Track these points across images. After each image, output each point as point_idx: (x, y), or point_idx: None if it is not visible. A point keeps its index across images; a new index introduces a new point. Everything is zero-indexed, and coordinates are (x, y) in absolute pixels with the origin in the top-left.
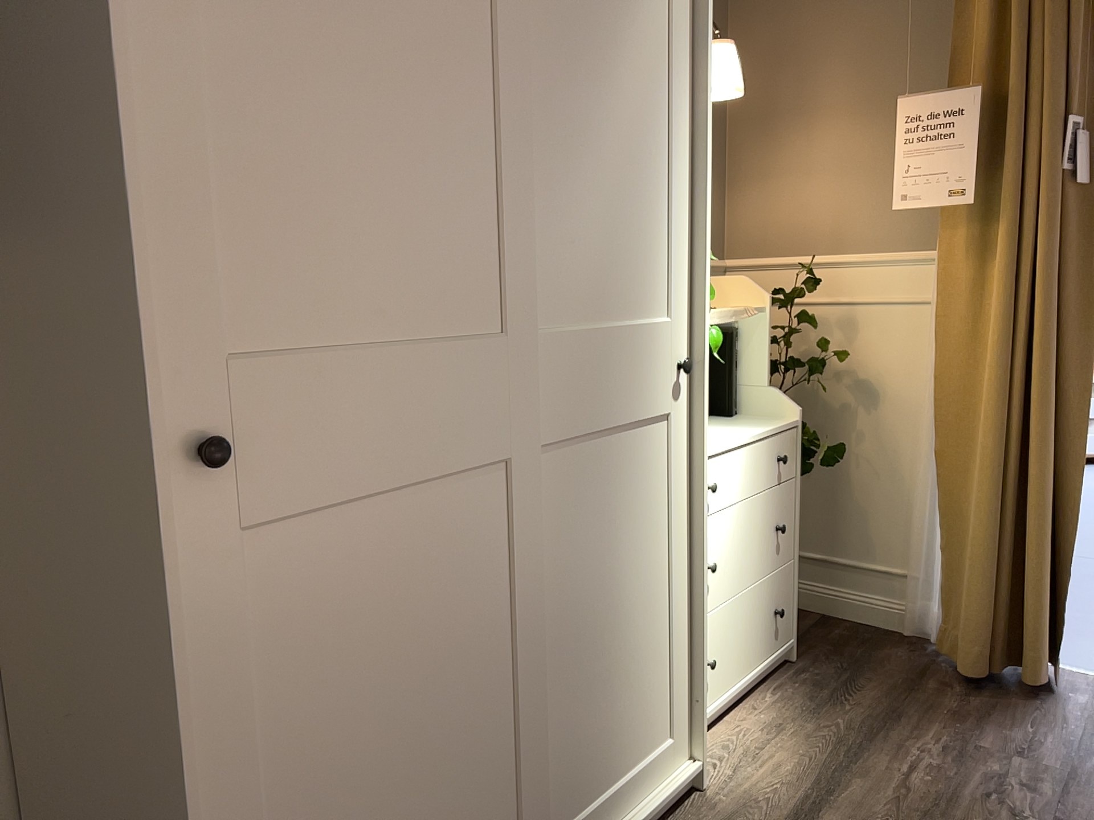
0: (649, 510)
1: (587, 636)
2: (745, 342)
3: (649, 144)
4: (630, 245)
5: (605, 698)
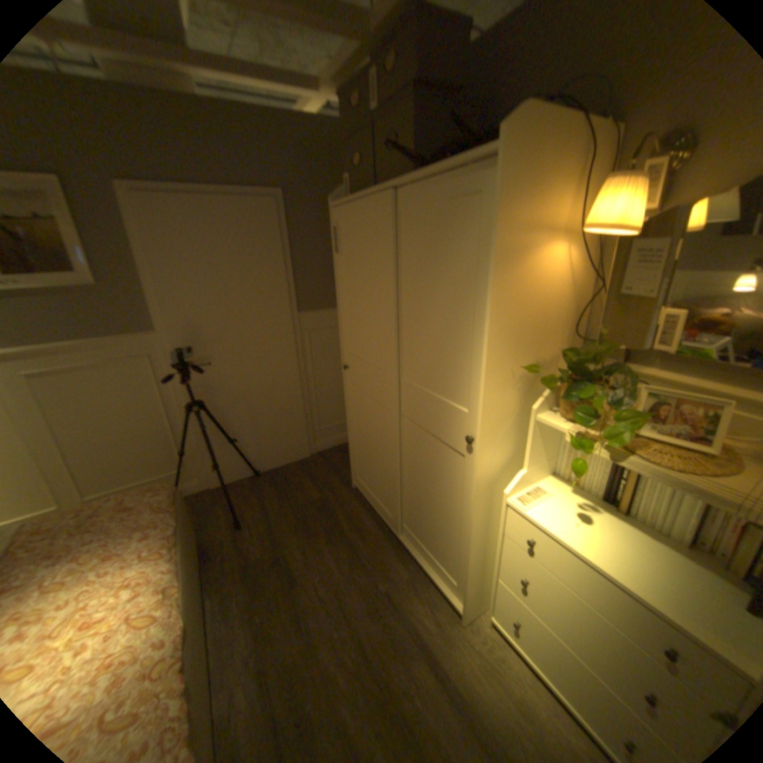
0: (451, 486)
1: (419, 493)
2: None
3: (461, 313)
4: (445, 362)
5: (425, 522)
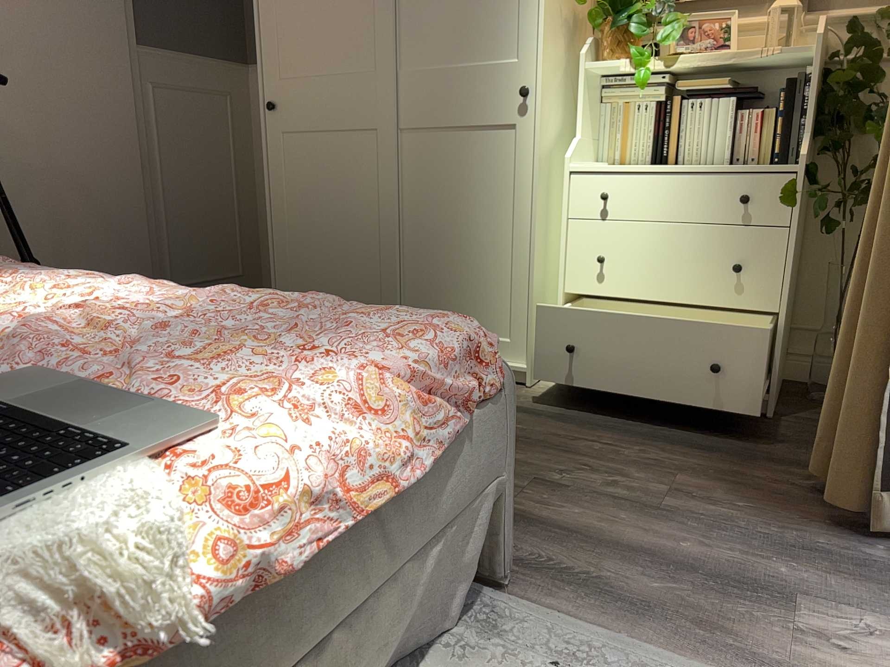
0: (495, 187)
1: (437, 242)
2: (812, 85)
3: None
4: (480, 12)
5: (450, 284)
